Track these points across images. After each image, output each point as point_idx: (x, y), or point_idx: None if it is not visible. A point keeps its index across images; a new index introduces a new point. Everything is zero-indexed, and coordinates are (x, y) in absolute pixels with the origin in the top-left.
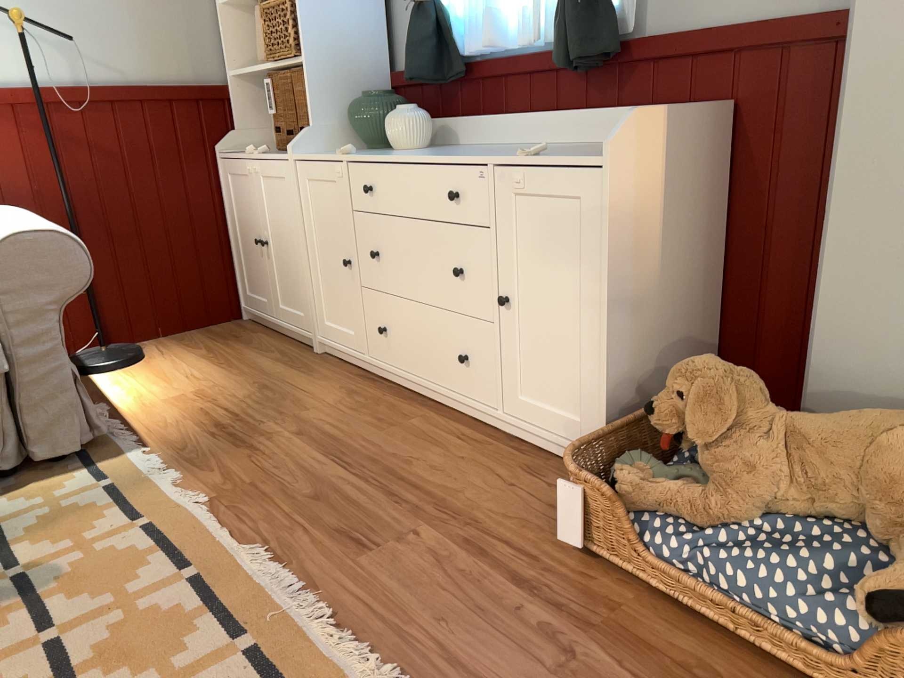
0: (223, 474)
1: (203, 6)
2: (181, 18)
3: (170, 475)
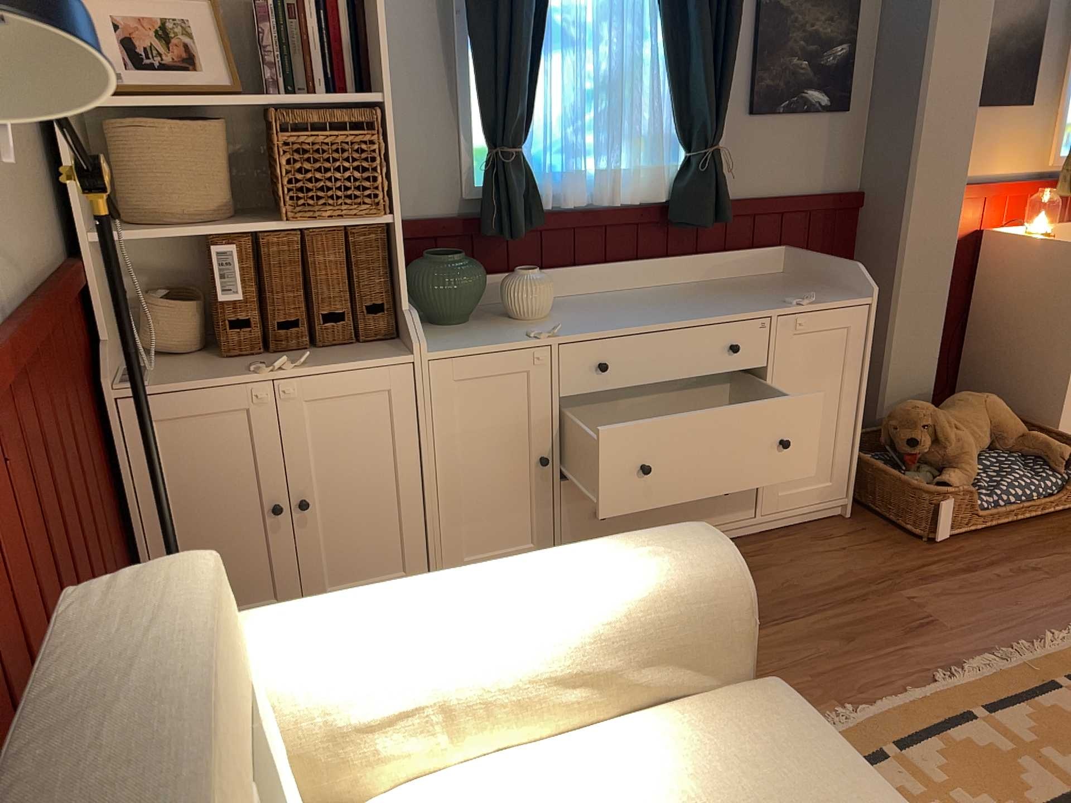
0: None
1: None
2: (21, 128)
3: None
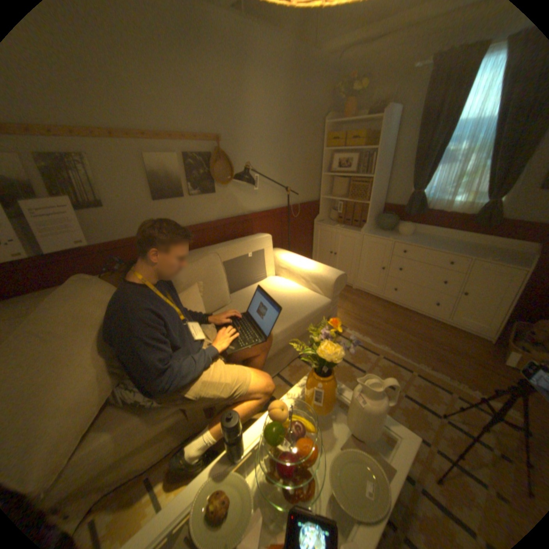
0: (382, 339)
1: (317, 174)
2: (312, 179)
3: (367, 339)
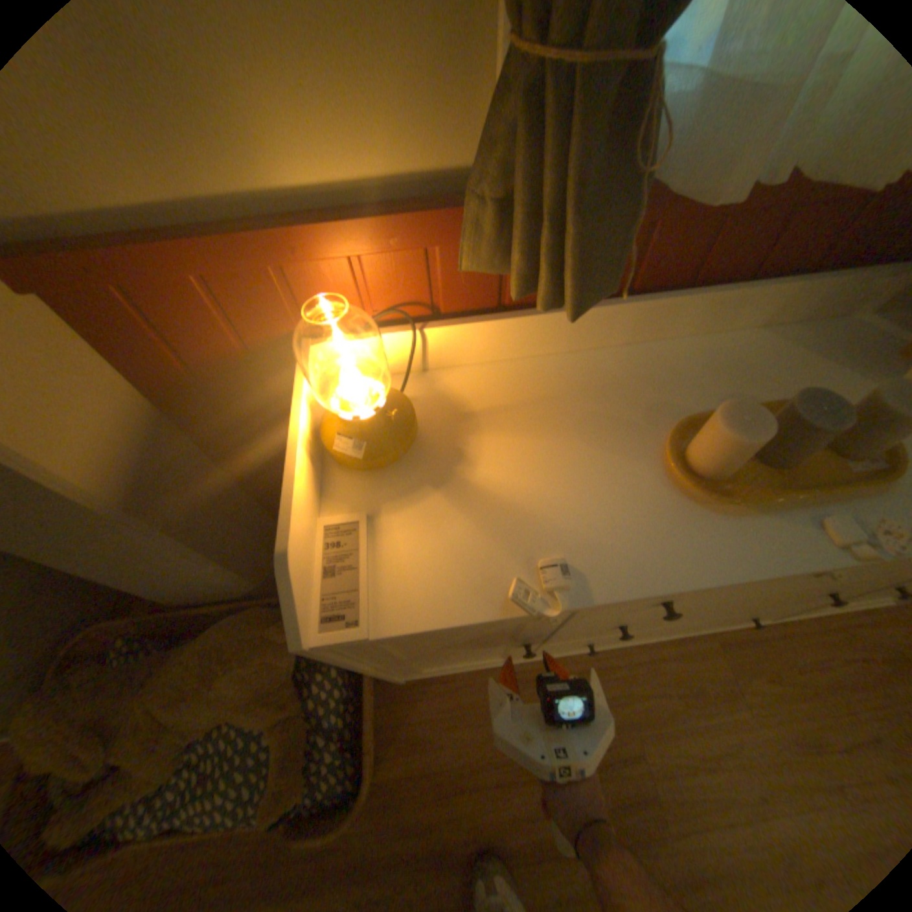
0: None
1: None
2: None
3: None
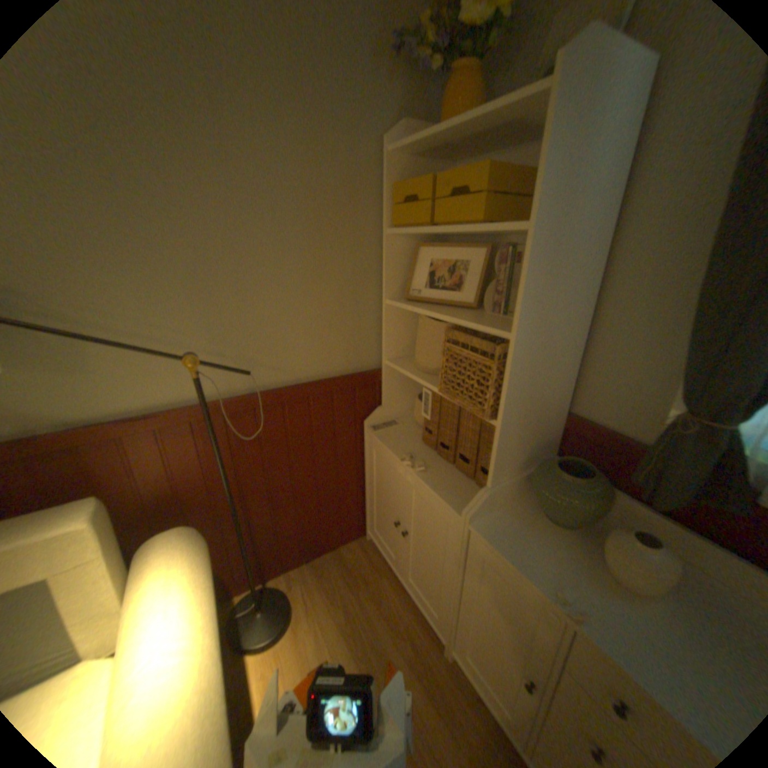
0: None
1: (372, 298)
2: (351, 312)
3: None
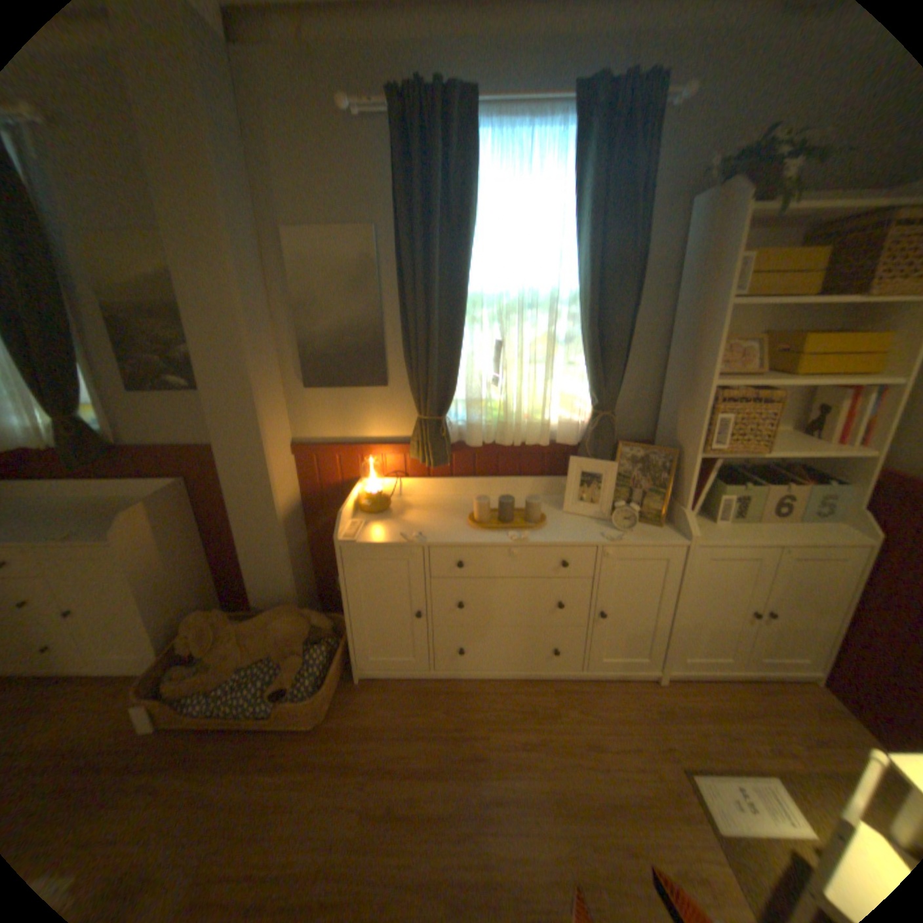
0: None
1: None
2: None
3: None
